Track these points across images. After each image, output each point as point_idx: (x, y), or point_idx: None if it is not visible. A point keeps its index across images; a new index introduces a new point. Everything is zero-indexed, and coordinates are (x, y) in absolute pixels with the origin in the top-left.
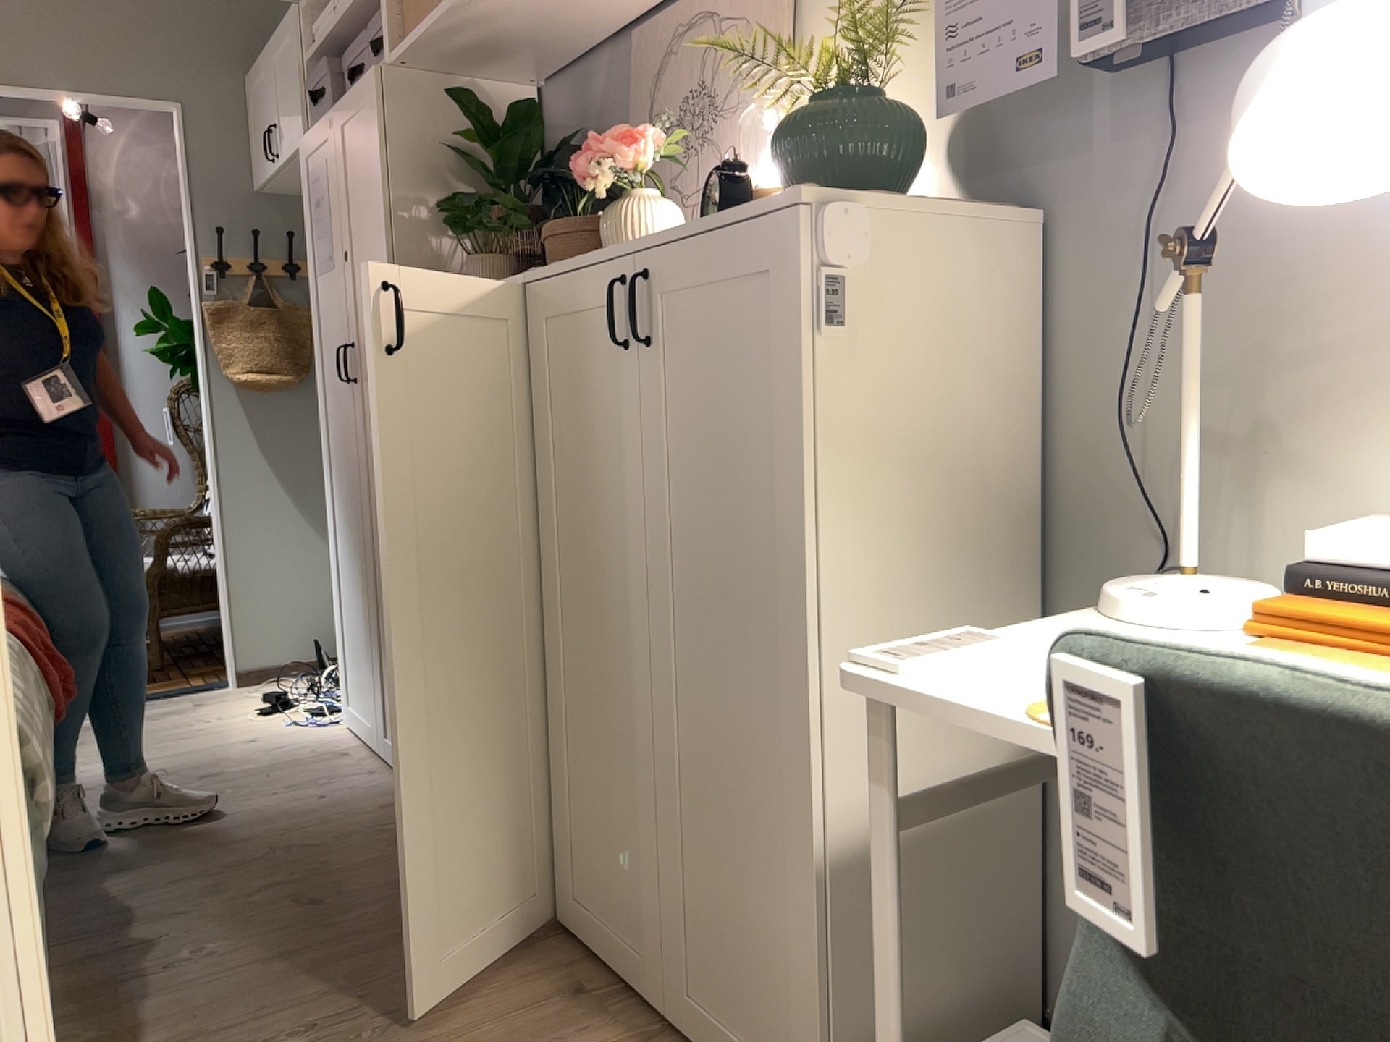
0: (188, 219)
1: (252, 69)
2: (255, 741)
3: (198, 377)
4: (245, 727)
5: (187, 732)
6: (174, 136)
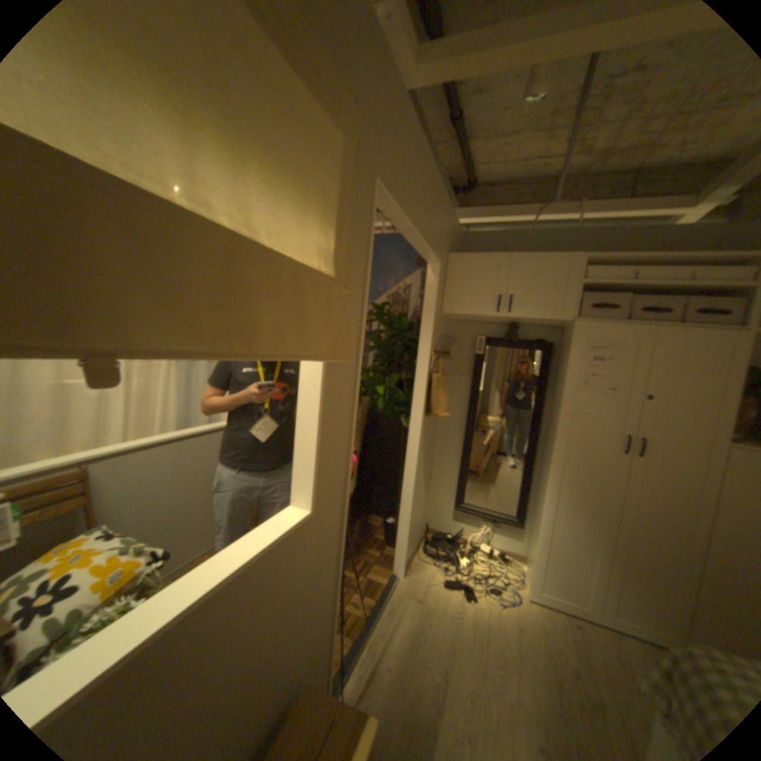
0: (433, 328)
1: (470, 255)
2: (525, 633)
3: (413, 413)
4: (493, 620)
5: (477, 636)
6: (428, 278)
